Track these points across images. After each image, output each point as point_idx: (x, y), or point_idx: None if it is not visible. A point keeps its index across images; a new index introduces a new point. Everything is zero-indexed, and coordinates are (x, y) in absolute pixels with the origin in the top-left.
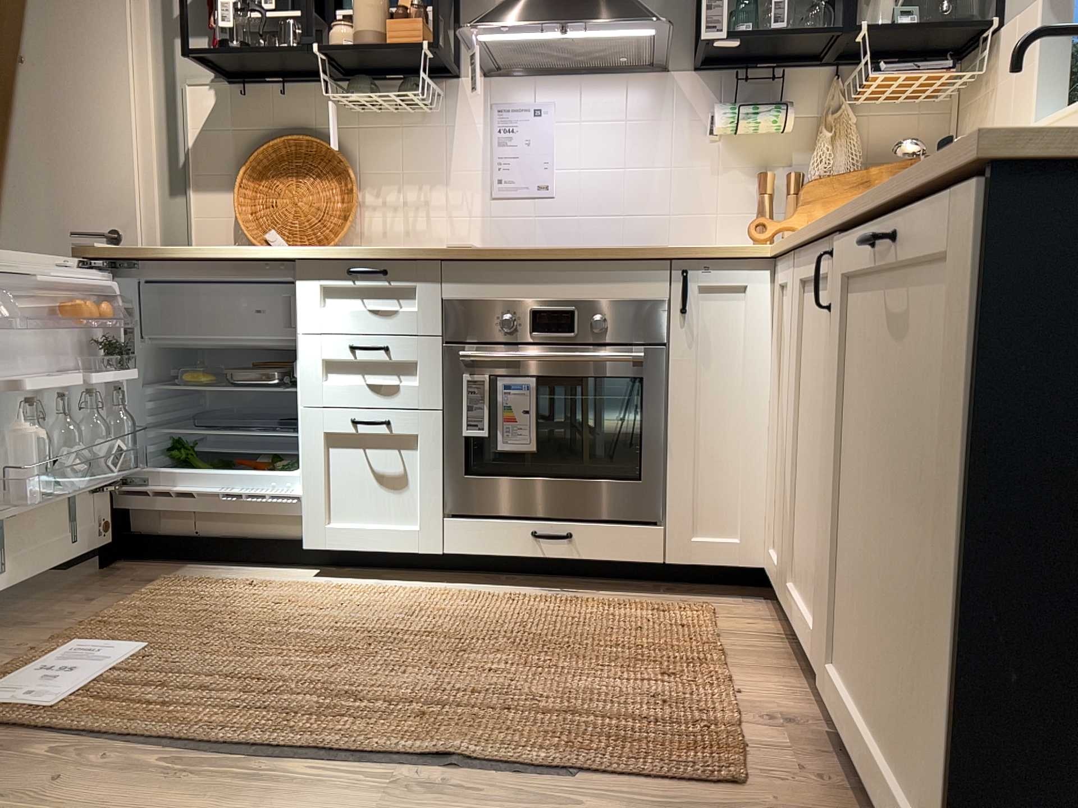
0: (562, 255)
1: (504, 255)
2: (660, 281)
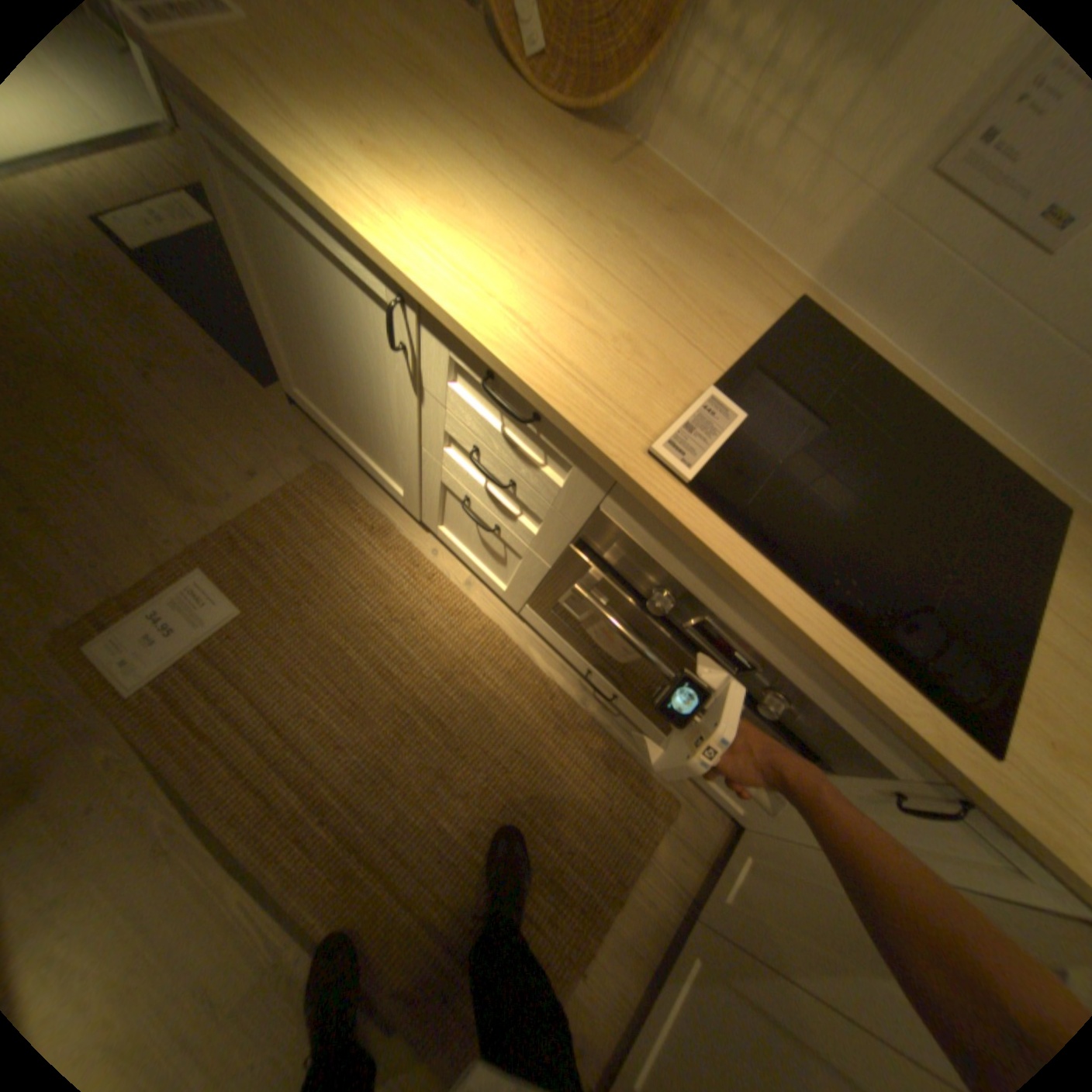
0: (804, 643)
1: (716, 564)
2: (915, 770)
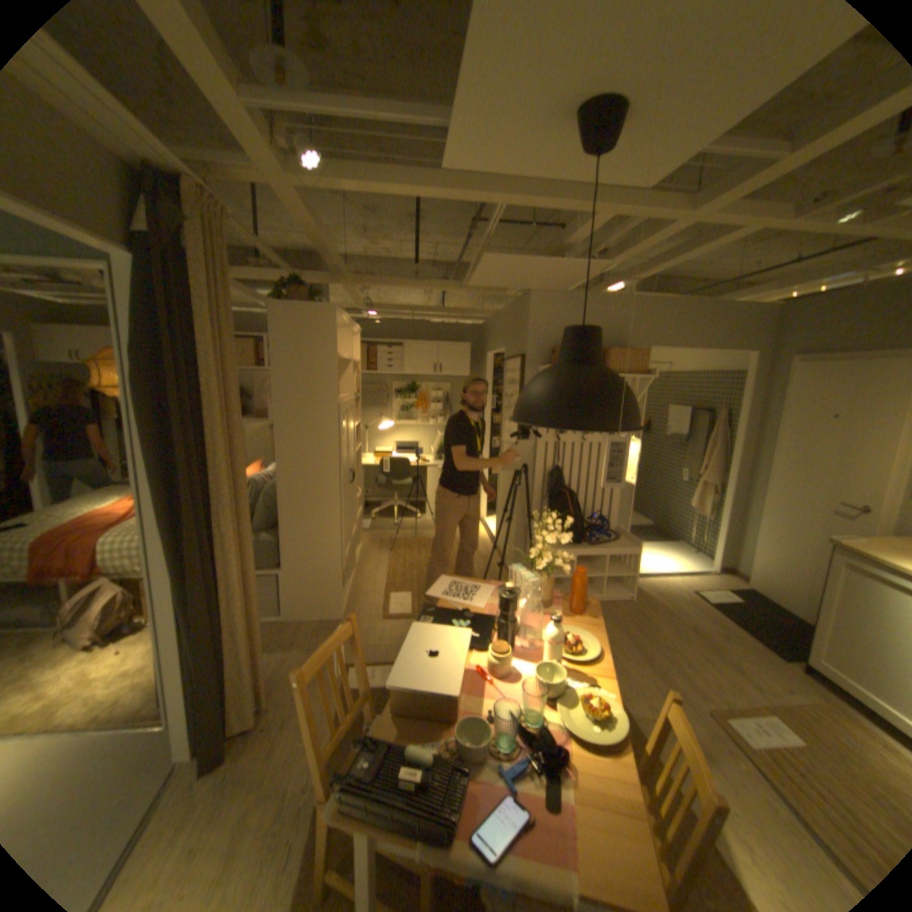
0: None
1: None
2: None
